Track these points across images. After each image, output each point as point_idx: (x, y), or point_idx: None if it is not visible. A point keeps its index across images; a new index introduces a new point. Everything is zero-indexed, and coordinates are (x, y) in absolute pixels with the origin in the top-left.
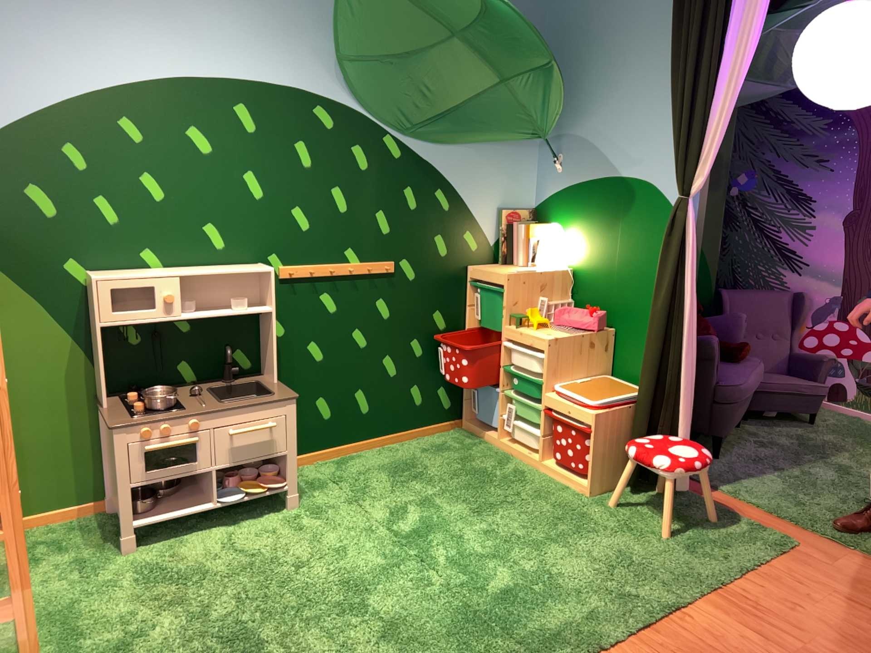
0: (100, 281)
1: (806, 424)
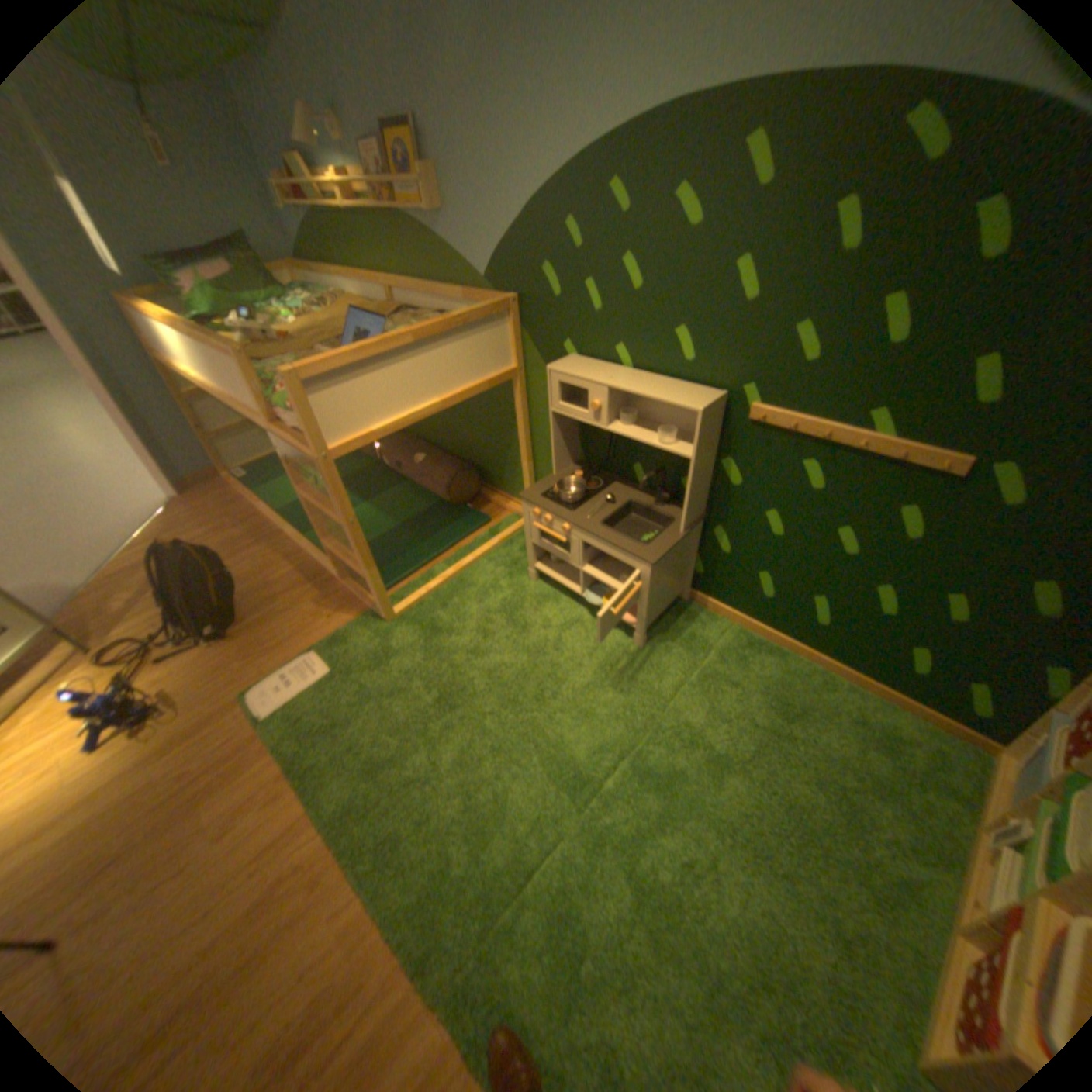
0: (550, 372)
1: None
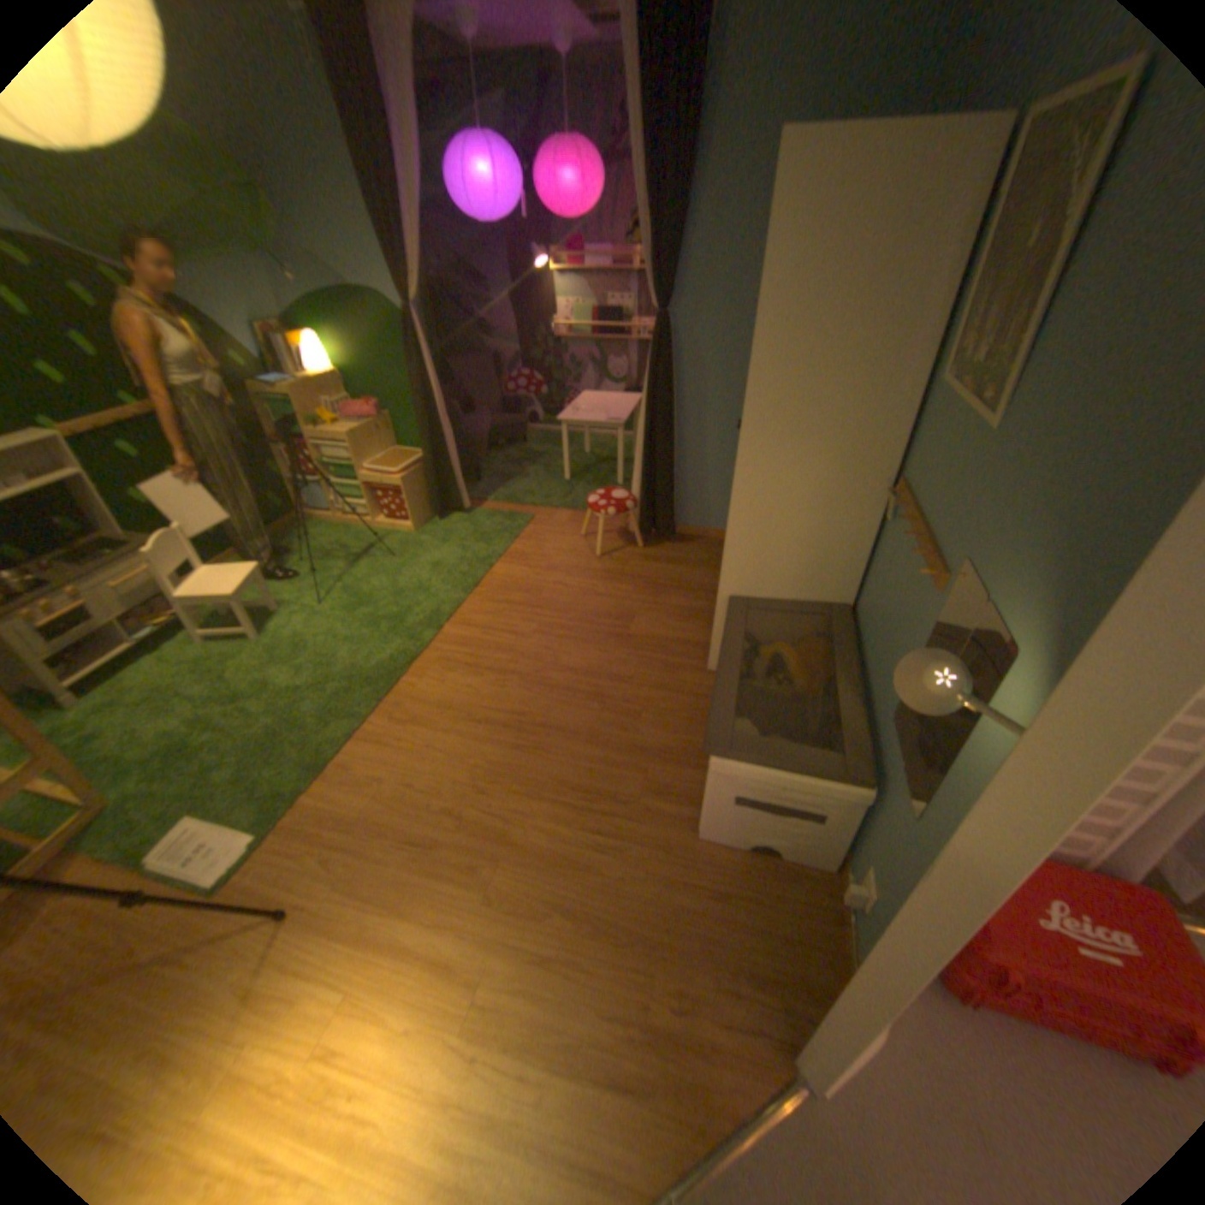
0: None
1: (523, 446)
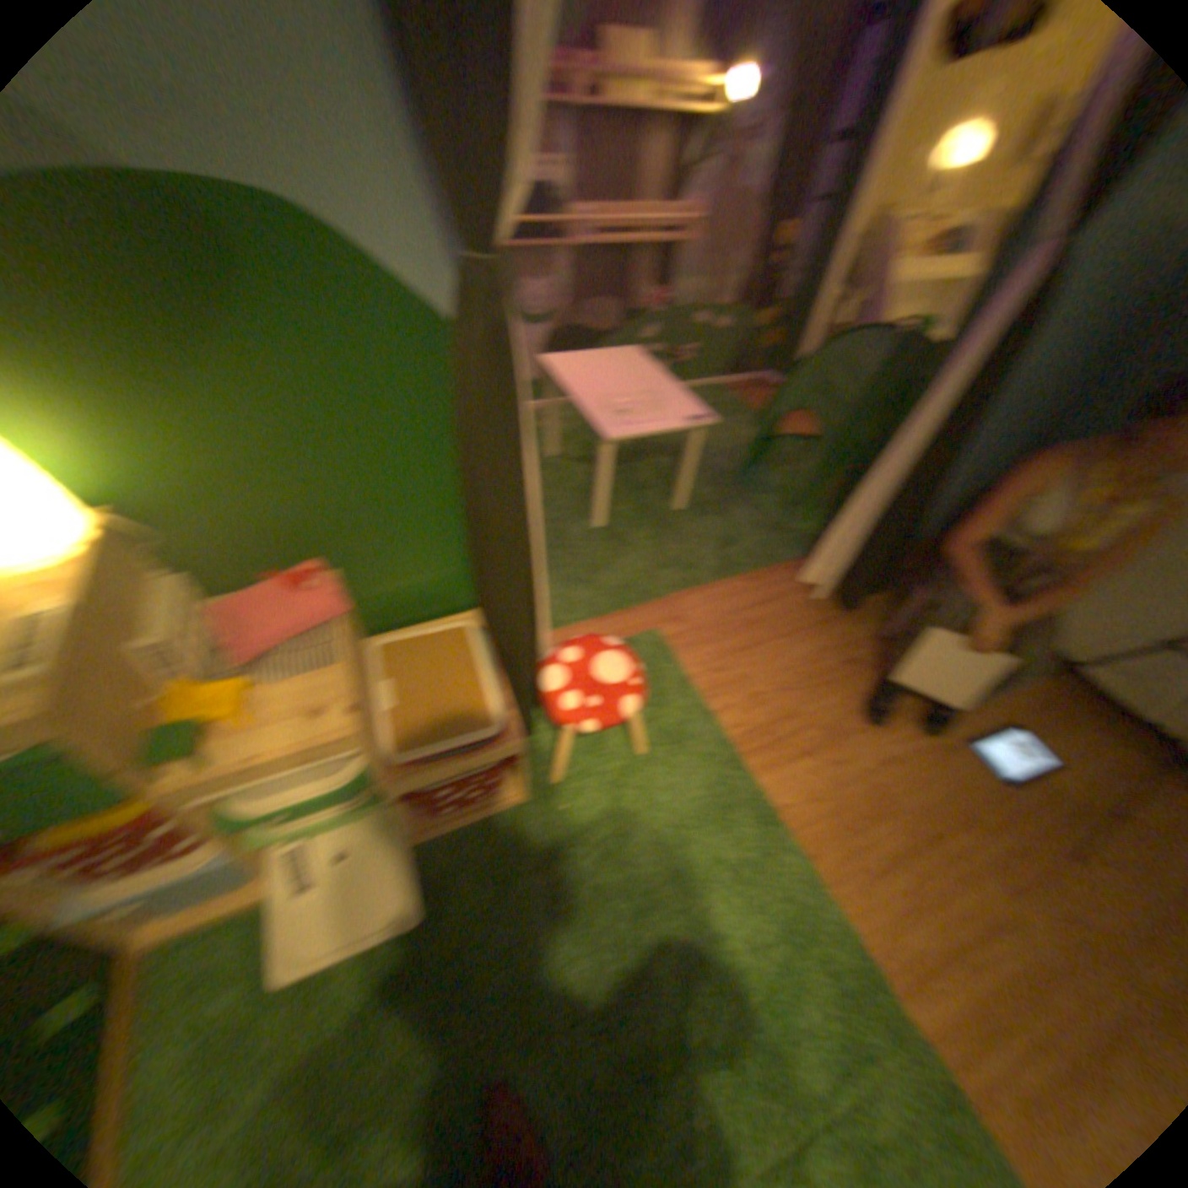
0: None
1: None
